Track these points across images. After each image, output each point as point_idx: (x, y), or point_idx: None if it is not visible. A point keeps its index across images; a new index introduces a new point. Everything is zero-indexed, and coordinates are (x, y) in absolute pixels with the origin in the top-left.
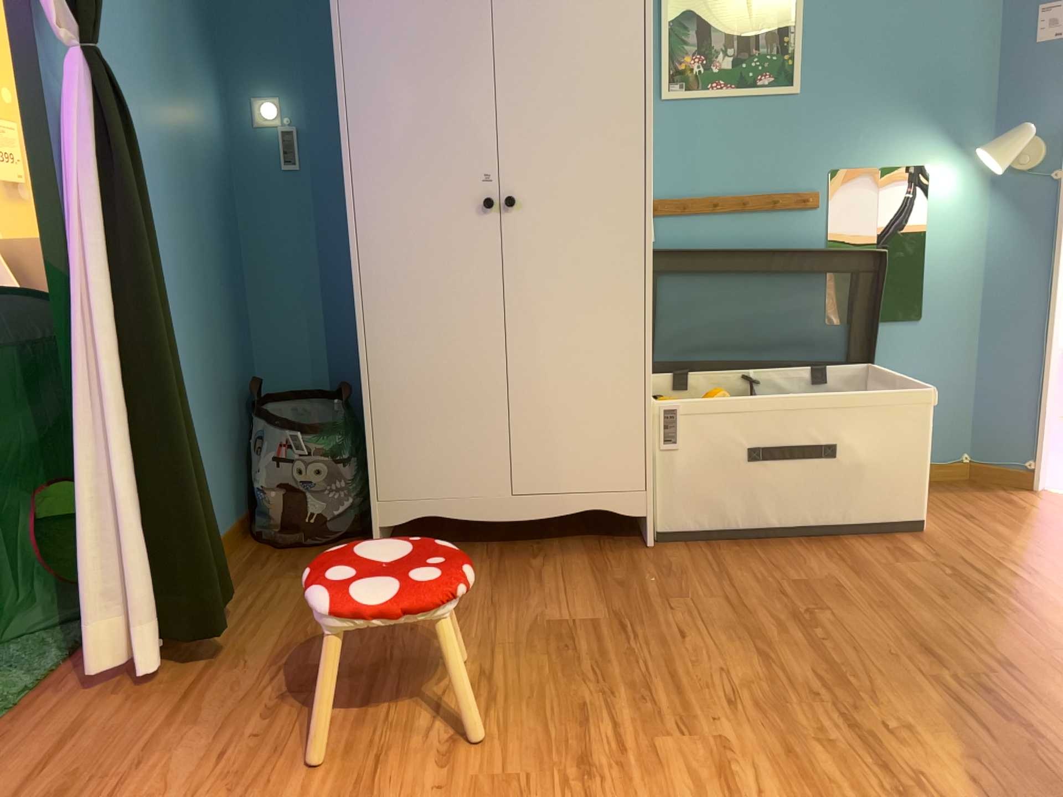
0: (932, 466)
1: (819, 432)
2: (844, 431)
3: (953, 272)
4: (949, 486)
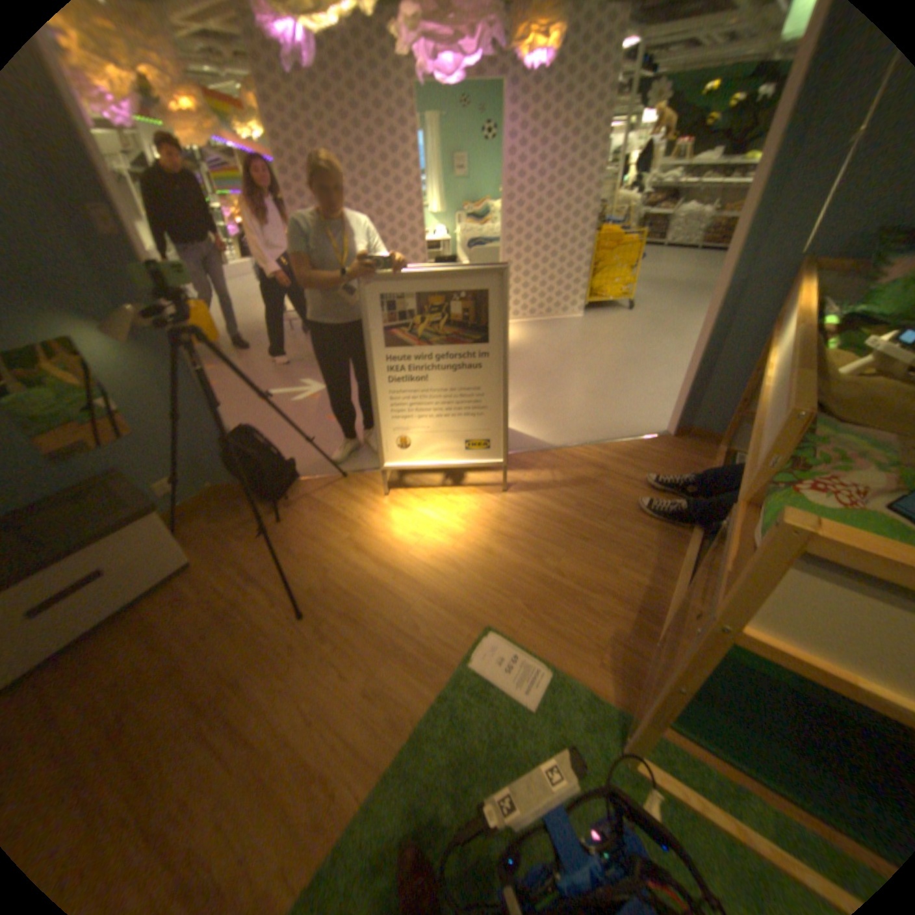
0: (193, 498)
1: (83, 570)
2: (102, 559)
3: (140, 396)
4: (207, 506)
